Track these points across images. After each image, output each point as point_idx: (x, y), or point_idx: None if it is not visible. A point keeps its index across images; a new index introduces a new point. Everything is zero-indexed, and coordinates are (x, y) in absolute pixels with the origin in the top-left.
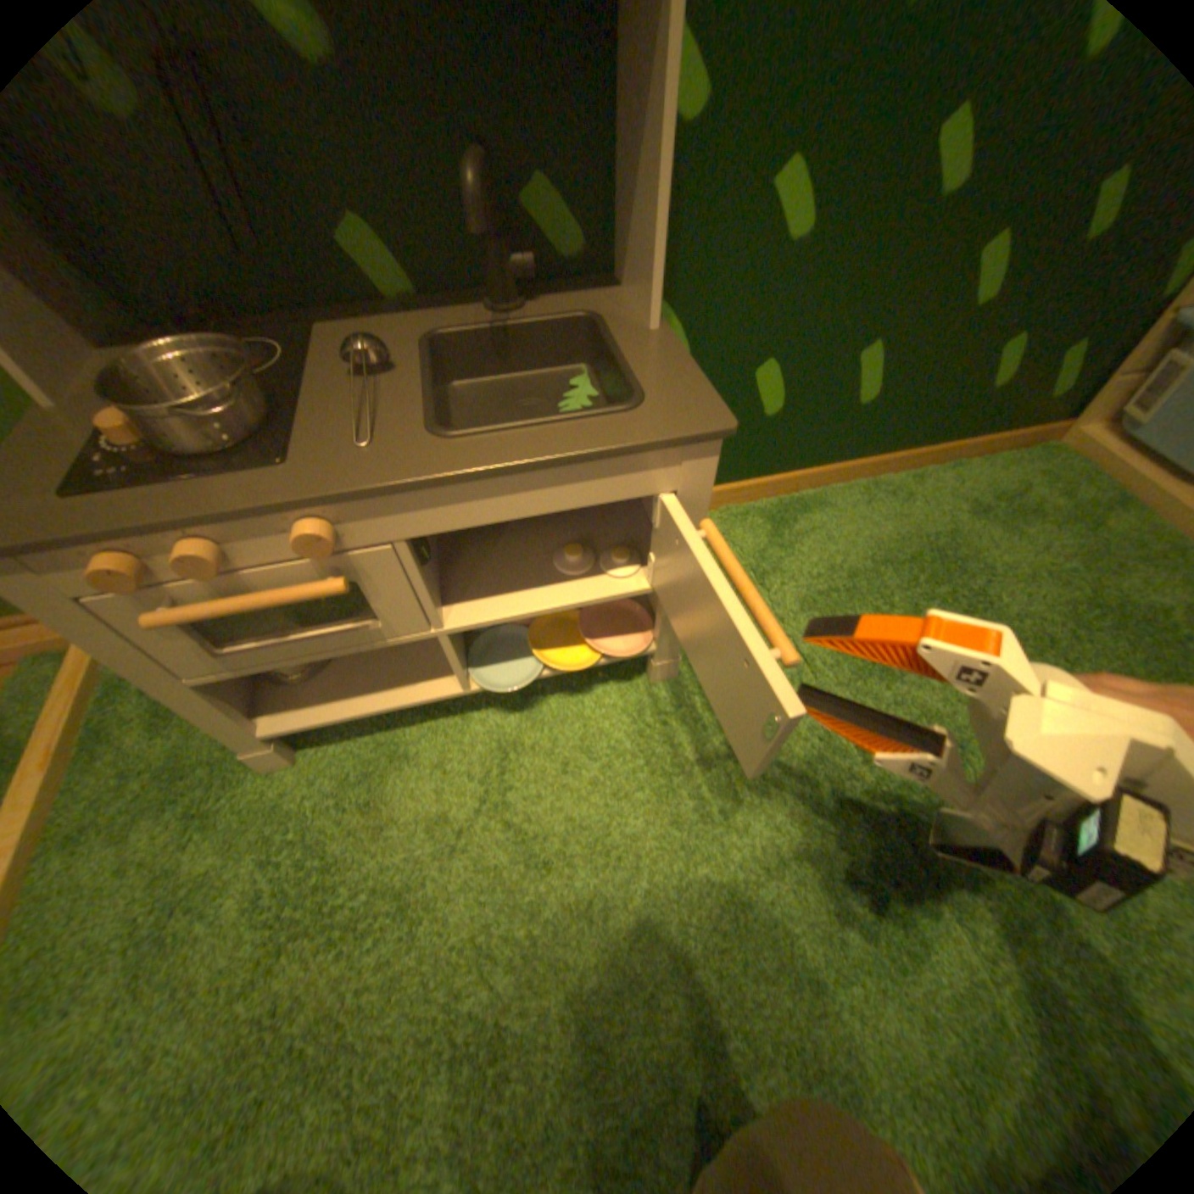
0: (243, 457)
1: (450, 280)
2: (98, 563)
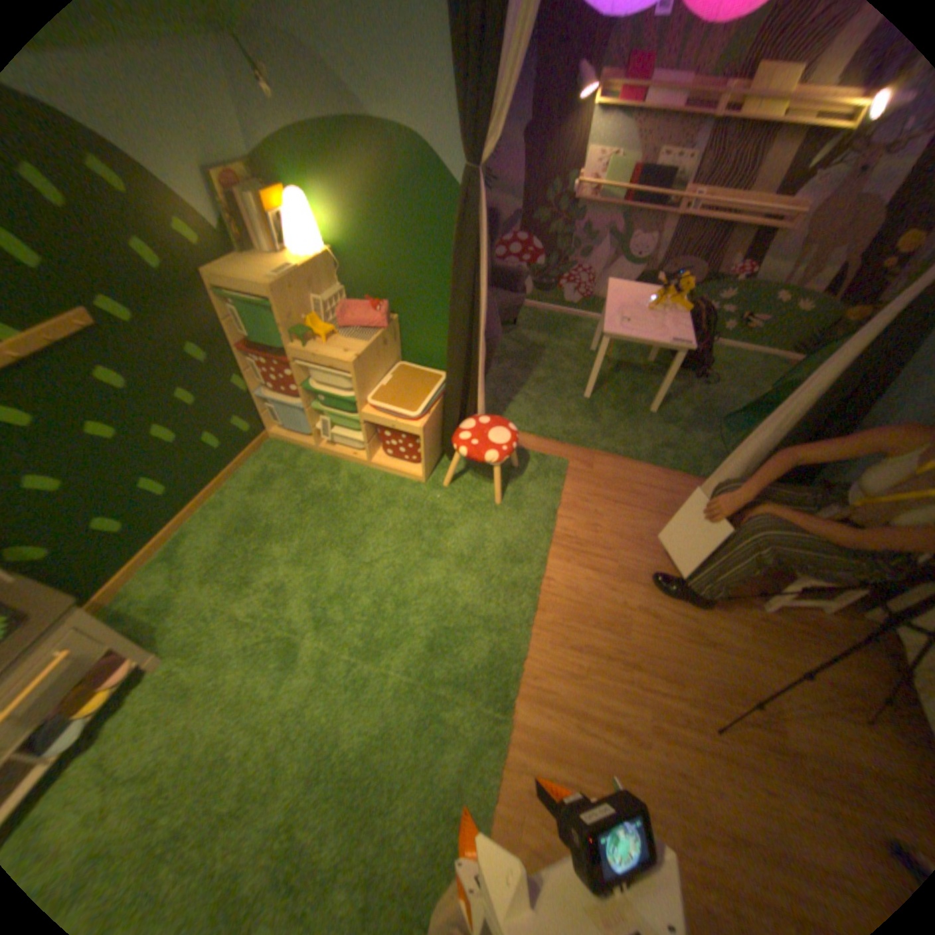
0: None
1: None
2: None
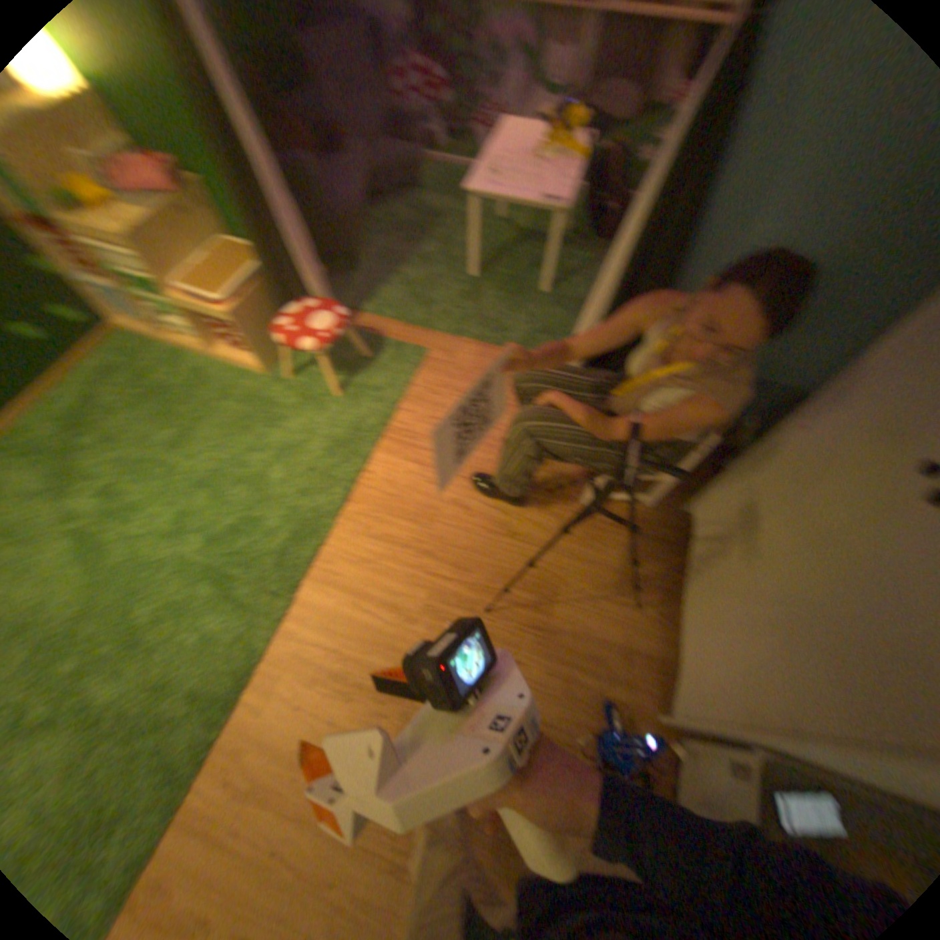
0: None
1: None
2: None
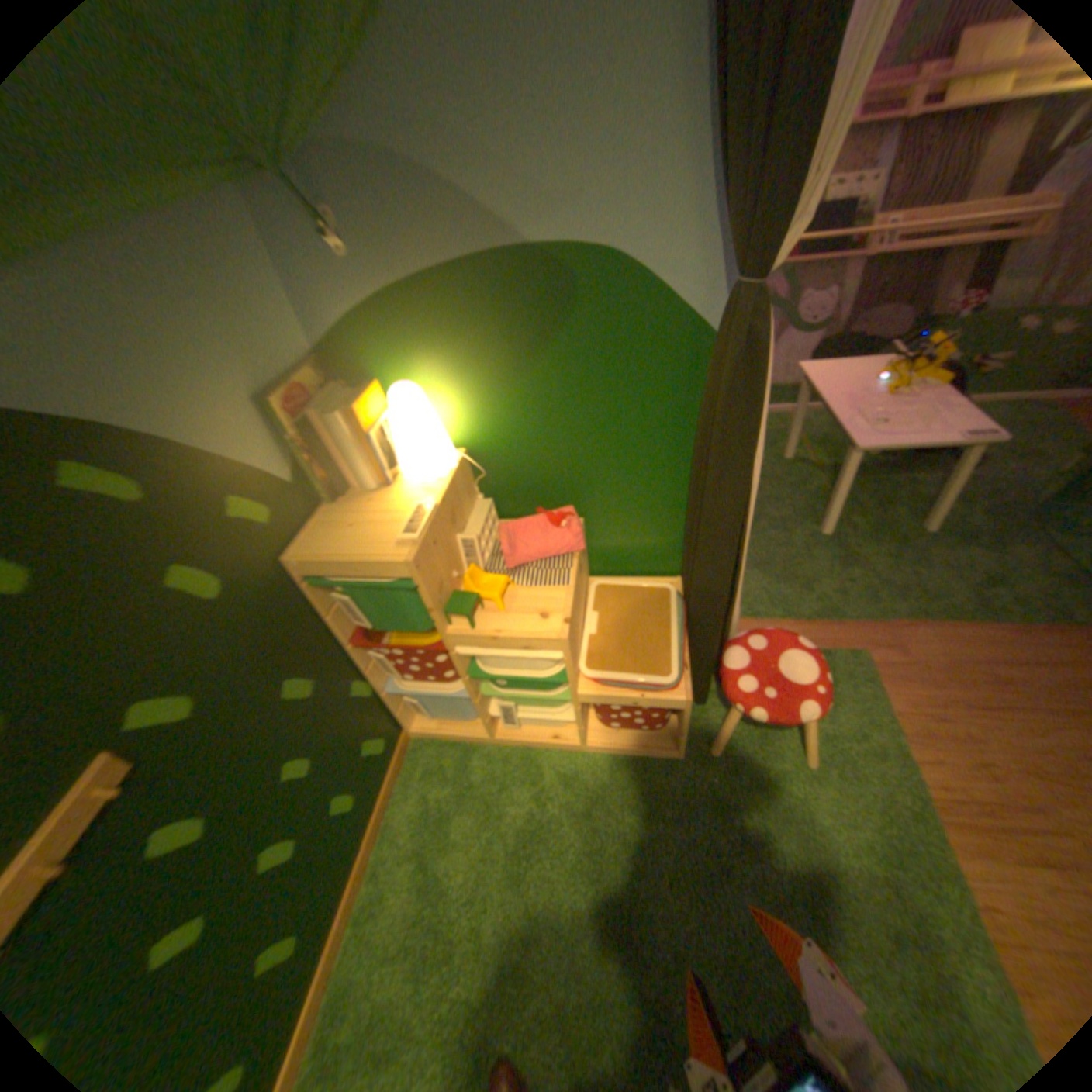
0: None
1: None
2: None
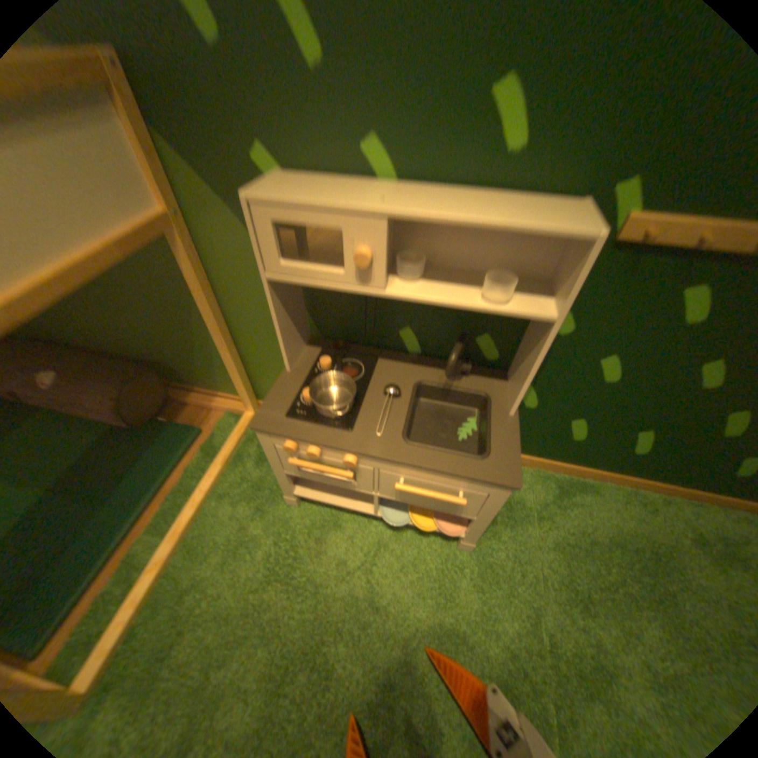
0: (339, 422)
1: (435, 355)
2: (287, 443)
